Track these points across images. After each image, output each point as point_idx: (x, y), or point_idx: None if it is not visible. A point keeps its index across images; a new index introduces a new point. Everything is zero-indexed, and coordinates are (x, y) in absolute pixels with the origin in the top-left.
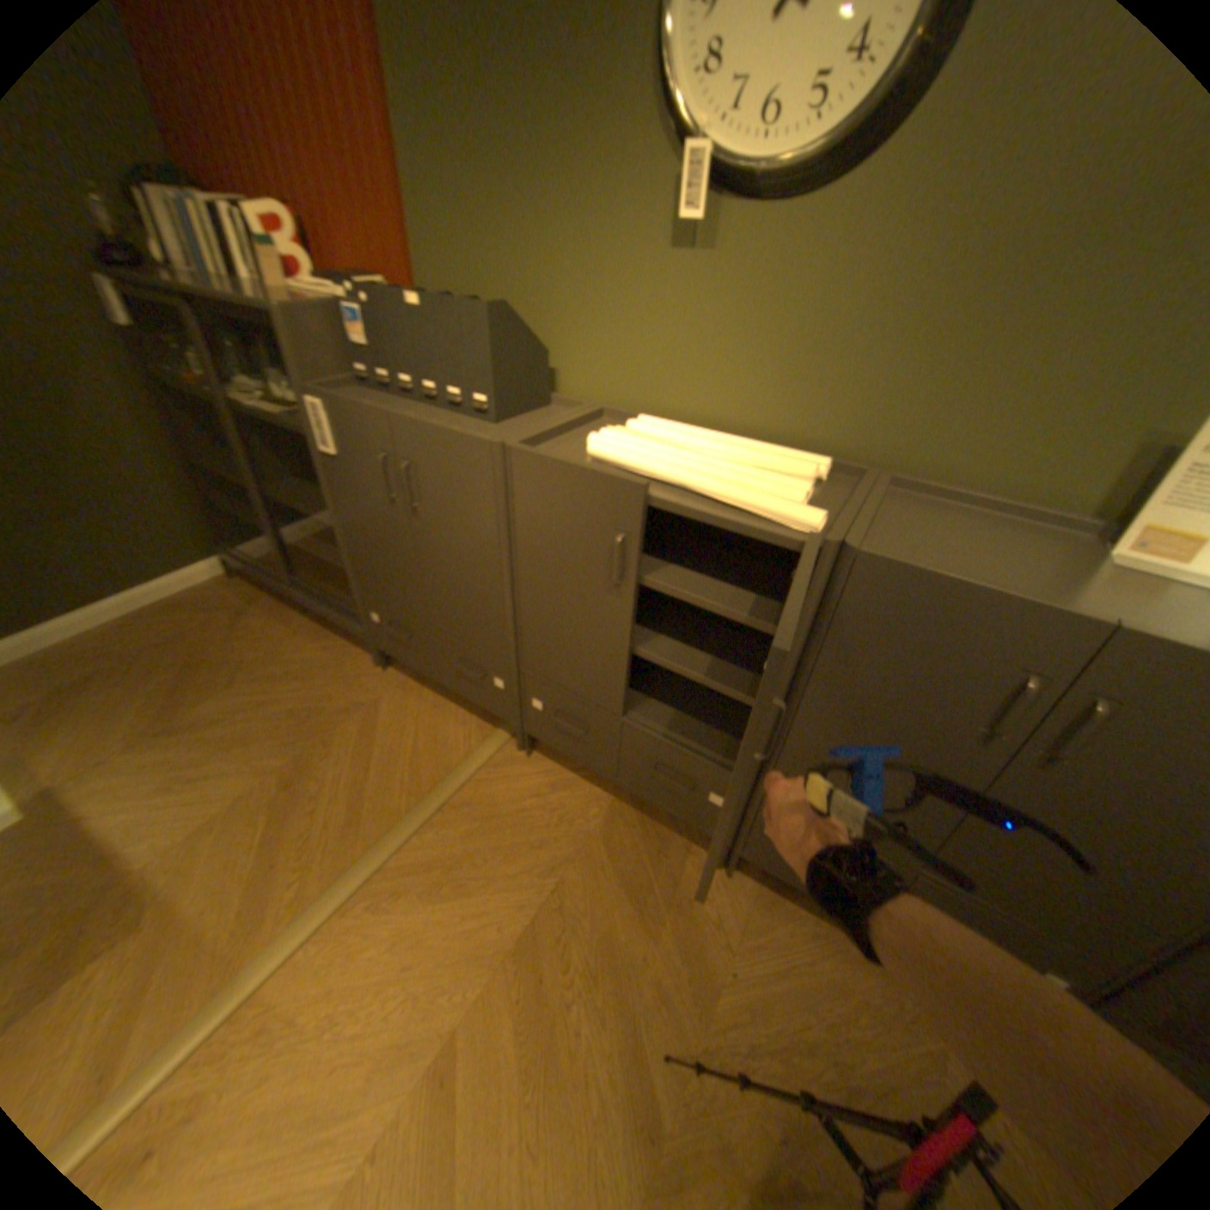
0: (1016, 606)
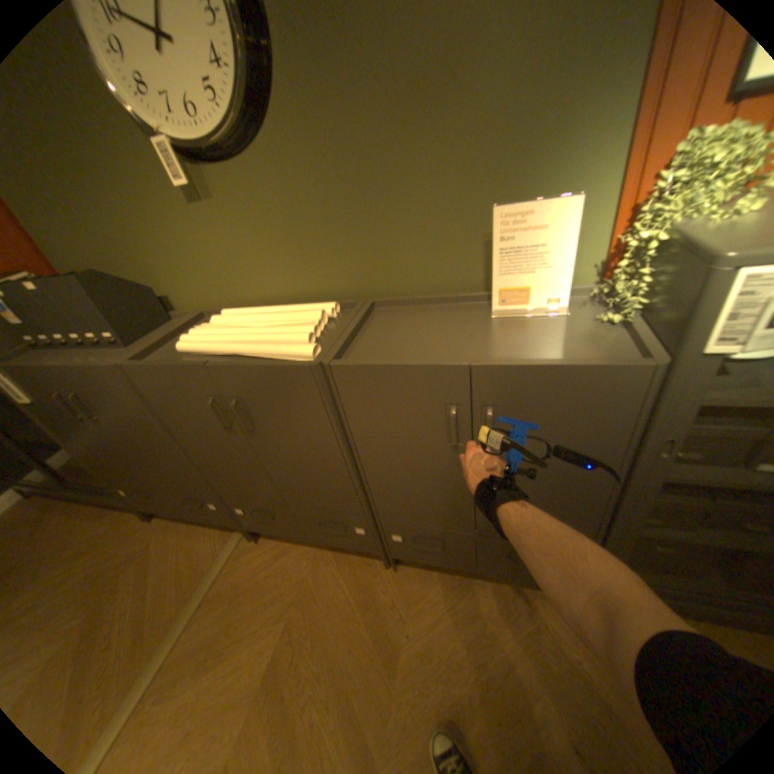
0: (418, 372)
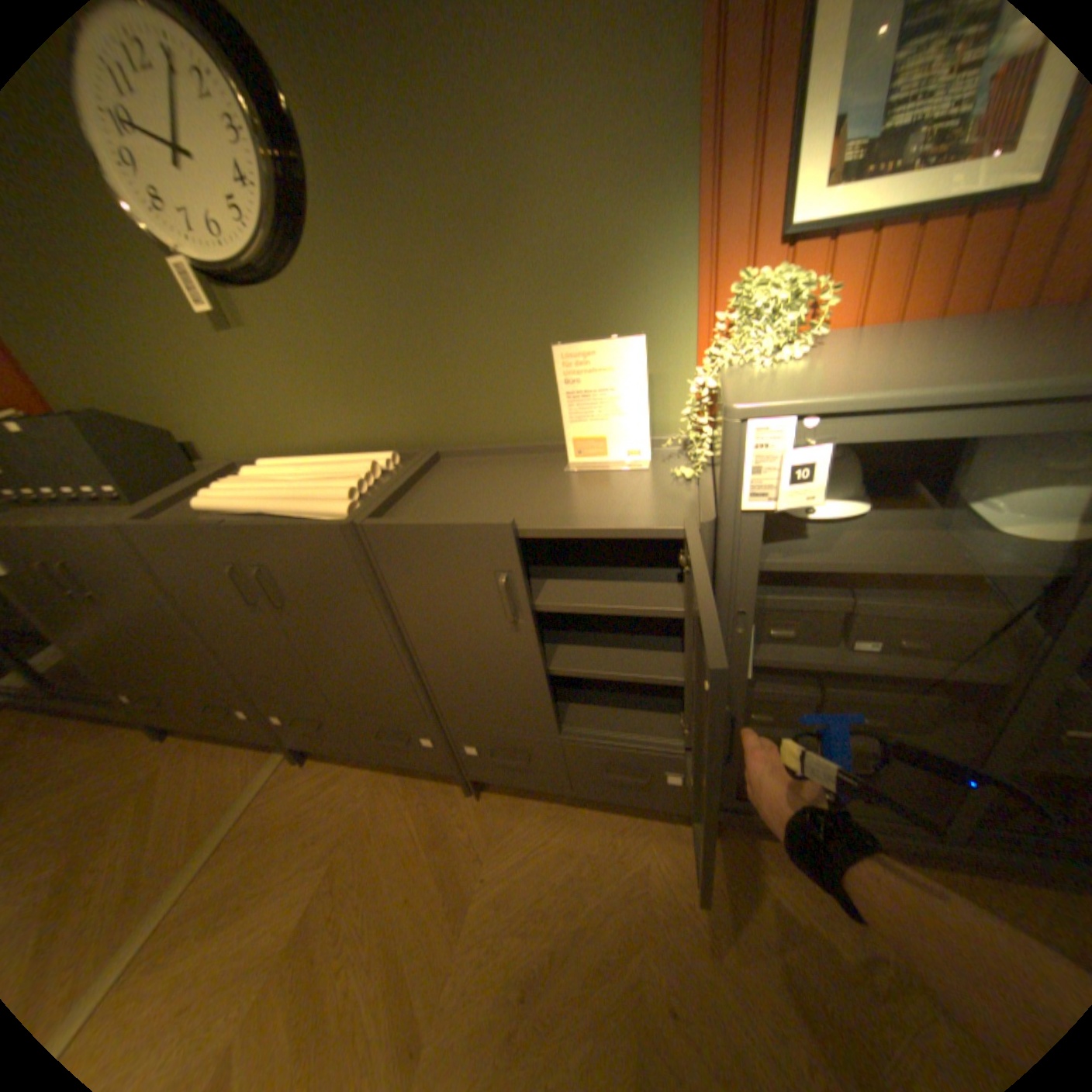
0: (458, 532)
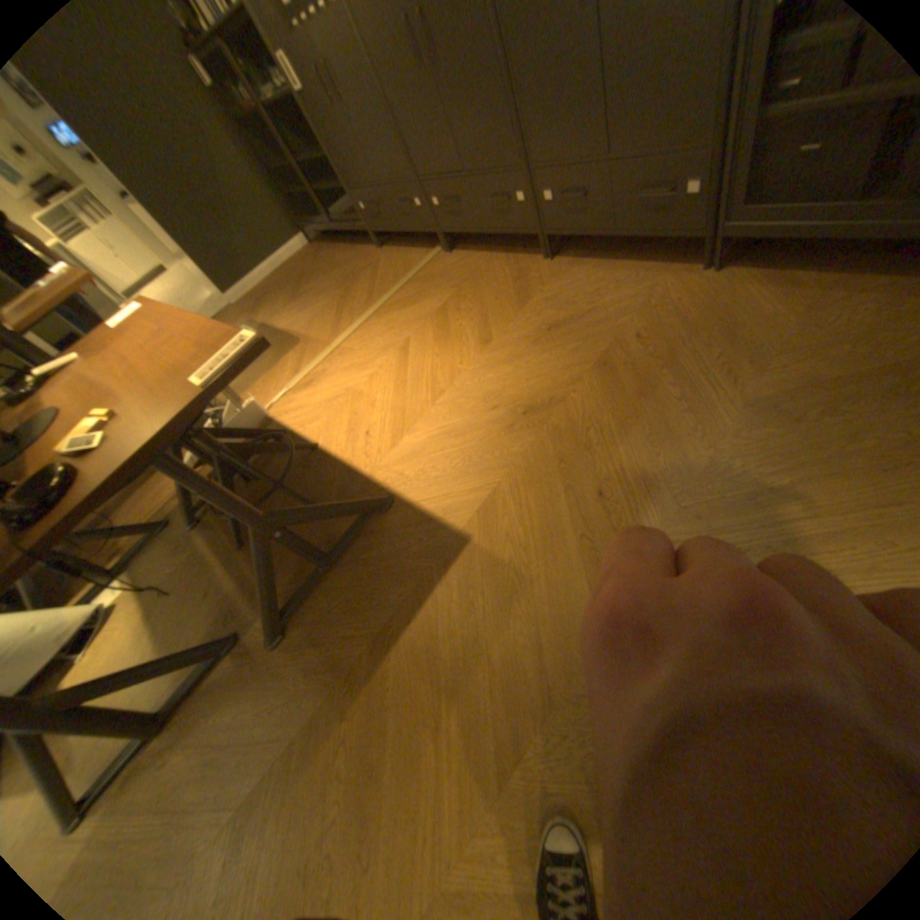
0: None
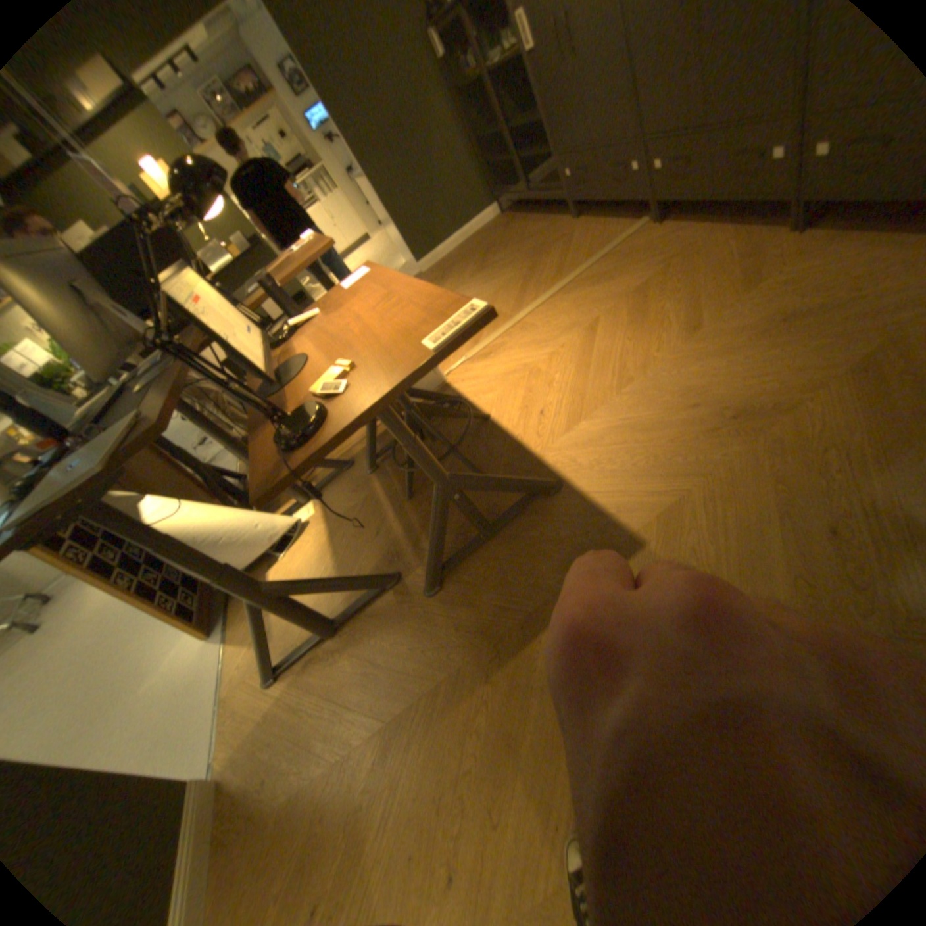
0: None
